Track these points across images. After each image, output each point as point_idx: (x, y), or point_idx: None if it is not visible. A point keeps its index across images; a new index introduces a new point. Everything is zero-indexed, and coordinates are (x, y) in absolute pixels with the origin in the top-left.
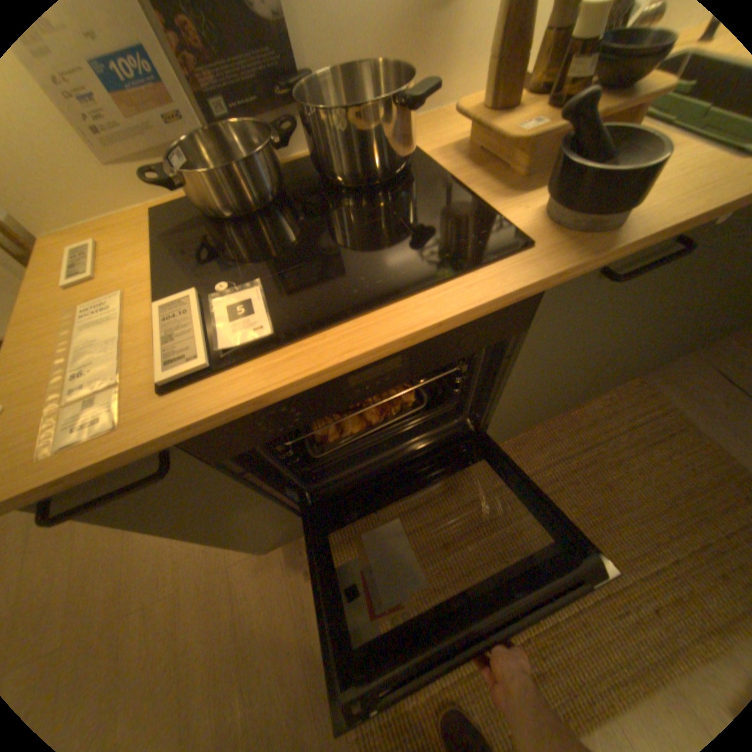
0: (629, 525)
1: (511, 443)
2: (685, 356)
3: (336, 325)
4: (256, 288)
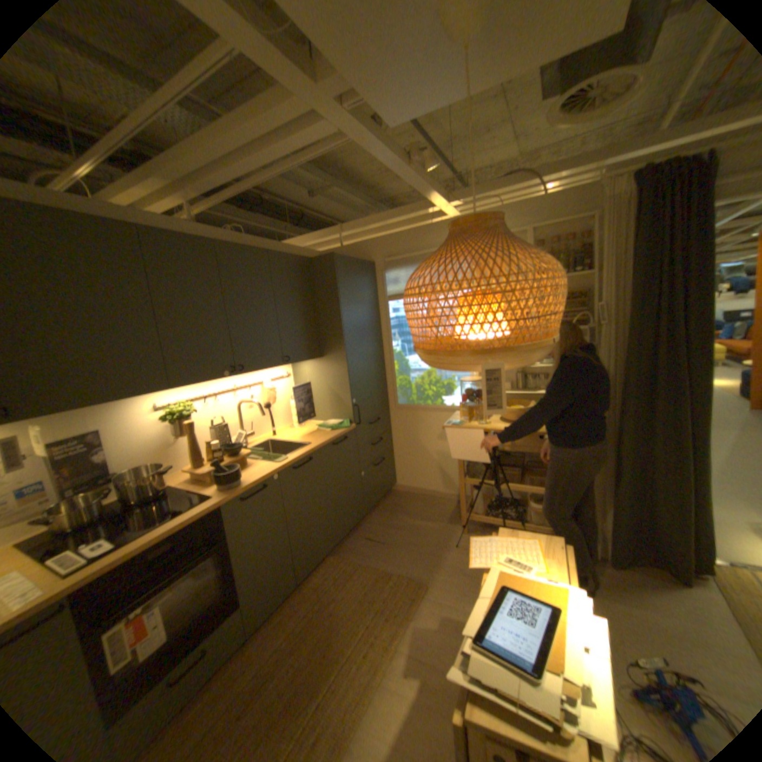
0: (342, 627)
1: (271, 627)
2: (350, 539)
3: (141, 537)
4: (101, 542)
